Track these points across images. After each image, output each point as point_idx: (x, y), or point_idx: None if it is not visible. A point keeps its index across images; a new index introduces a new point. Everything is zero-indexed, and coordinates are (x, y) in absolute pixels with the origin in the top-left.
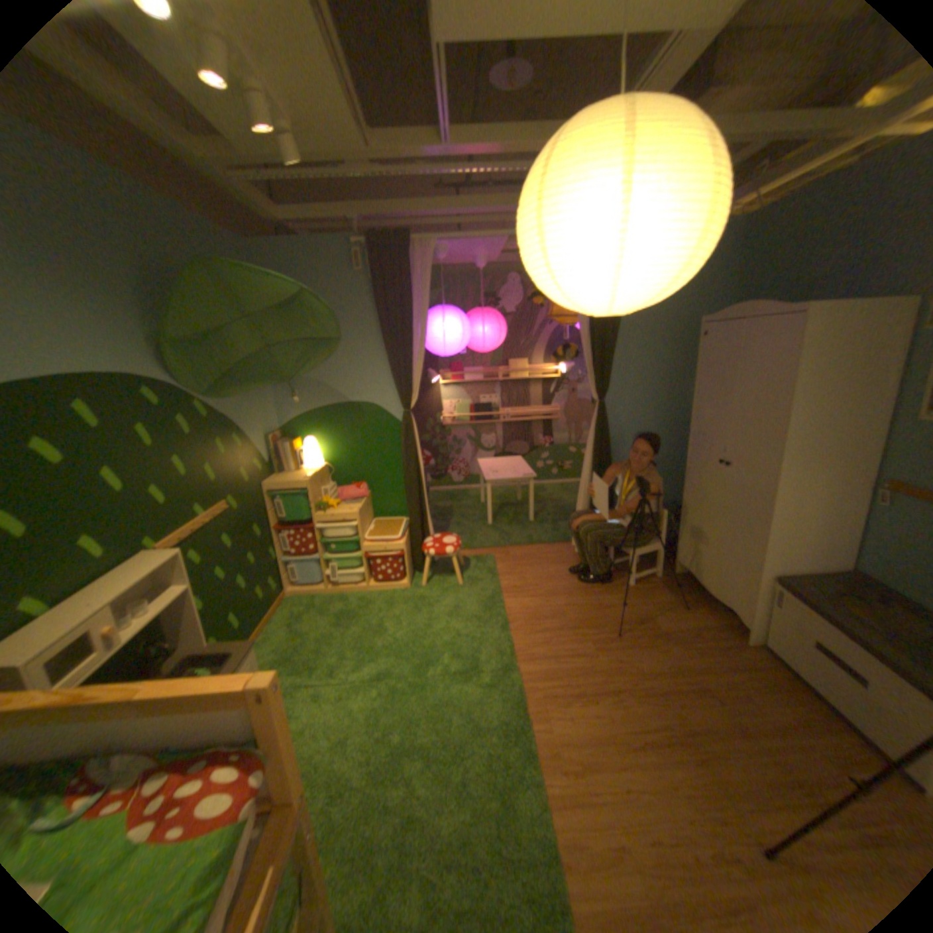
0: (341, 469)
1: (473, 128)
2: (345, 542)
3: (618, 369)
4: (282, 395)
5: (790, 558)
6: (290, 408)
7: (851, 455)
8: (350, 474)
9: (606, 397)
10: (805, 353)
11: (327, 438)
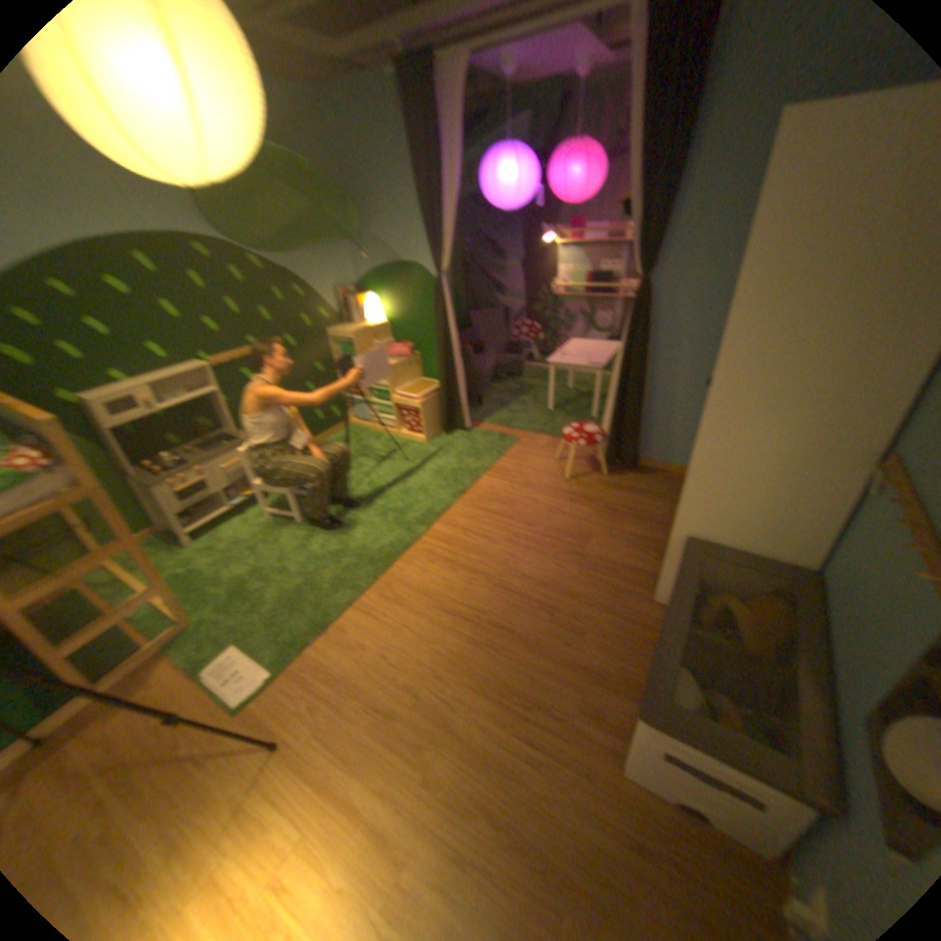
0: (397, 327)
1: None
2: (378, 392)
3: (686, 230)
4: (354, 252)
5: (712, 522)
6: (360, 265)
7: (837, 400)
8: (404, 334)
9: (662, 272)
10: (762, 210)
11: (386, 297)
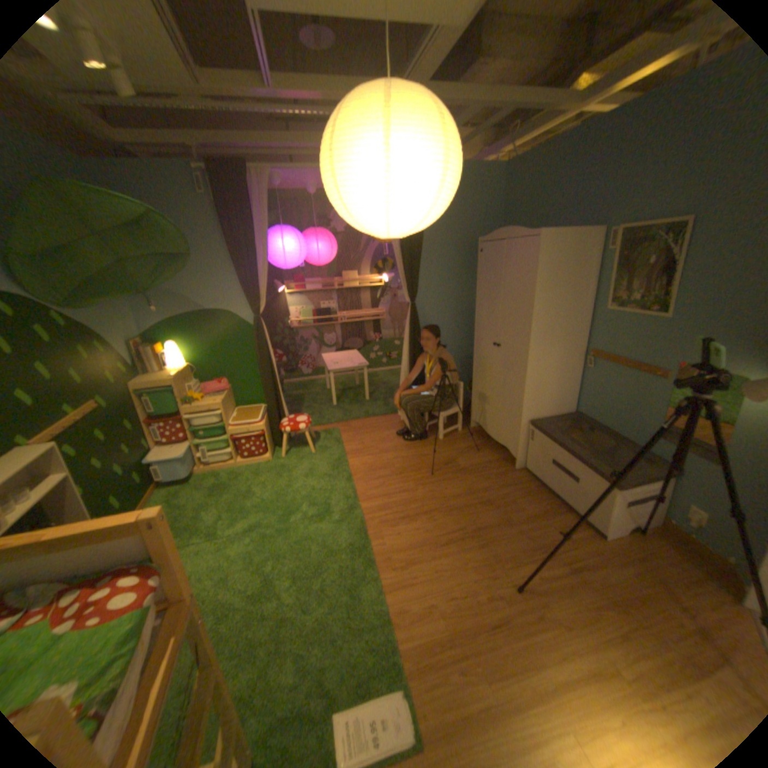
0: (202, 367)
1: (292, 76)
2: (212, 428)
3: (424, 278)
4: (140, 305)
5: (537, 407)
6: (148, 316)
7: (570, 334)
8: (212, 371)
9: (416, 300)
10: (540, 265)
11: (187, 342)
